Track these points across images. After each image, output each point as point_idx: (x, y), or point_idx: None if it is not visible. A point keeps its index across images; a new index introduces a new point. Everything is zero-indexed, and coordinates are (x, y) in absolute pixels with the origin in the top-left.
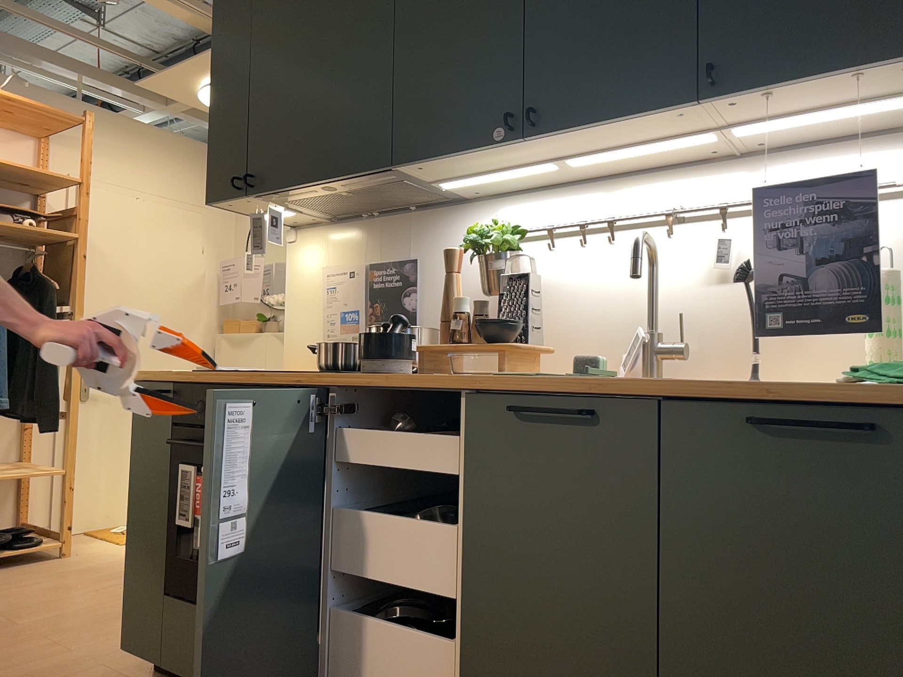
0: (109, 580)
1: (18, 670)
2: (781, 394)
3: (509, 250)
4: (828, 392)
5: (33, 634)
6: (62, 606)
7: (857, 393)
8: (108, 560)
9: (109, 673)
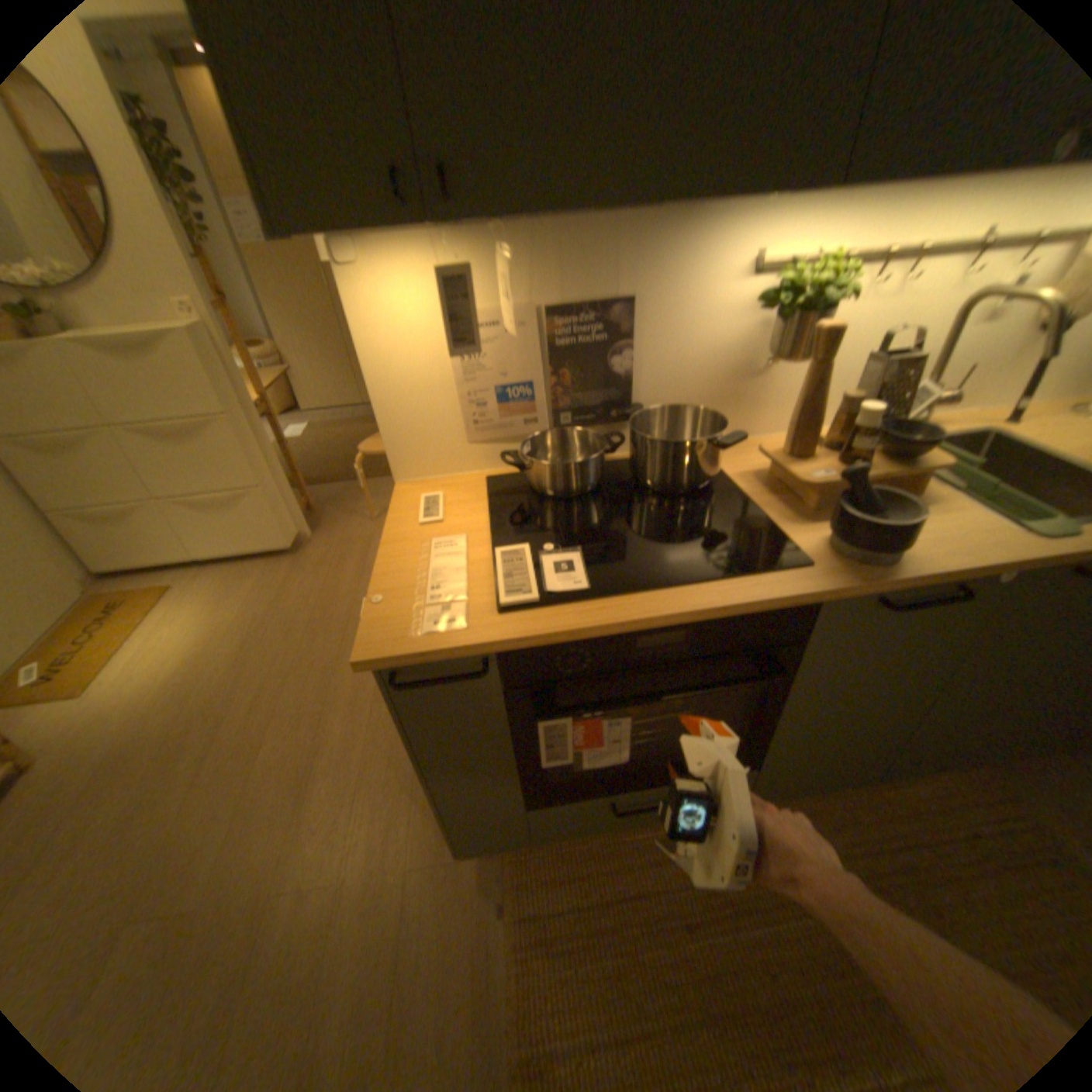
0: (179, 759)
1: (332, 958)
2: None
3: (829, 297)
4: None
5: (244, 903)
6: (197, 839)
7: None
8: (113, 731)
9: (430, 872)
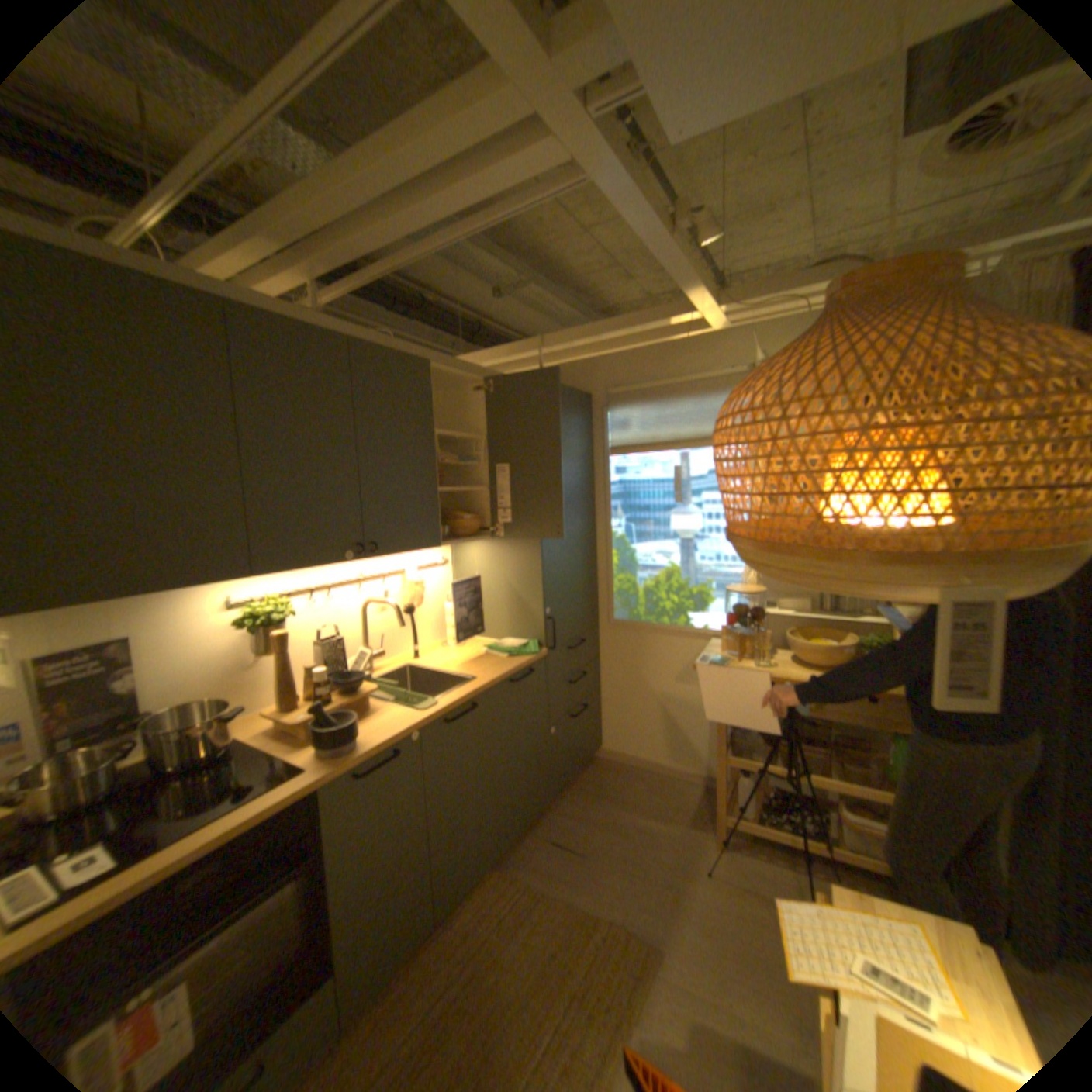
0: None
1: None
2: (516, 670)
3: (281, 618)
4: (519, 664)
5: None
6: None
7: (529, 663)
8: None
9: None
